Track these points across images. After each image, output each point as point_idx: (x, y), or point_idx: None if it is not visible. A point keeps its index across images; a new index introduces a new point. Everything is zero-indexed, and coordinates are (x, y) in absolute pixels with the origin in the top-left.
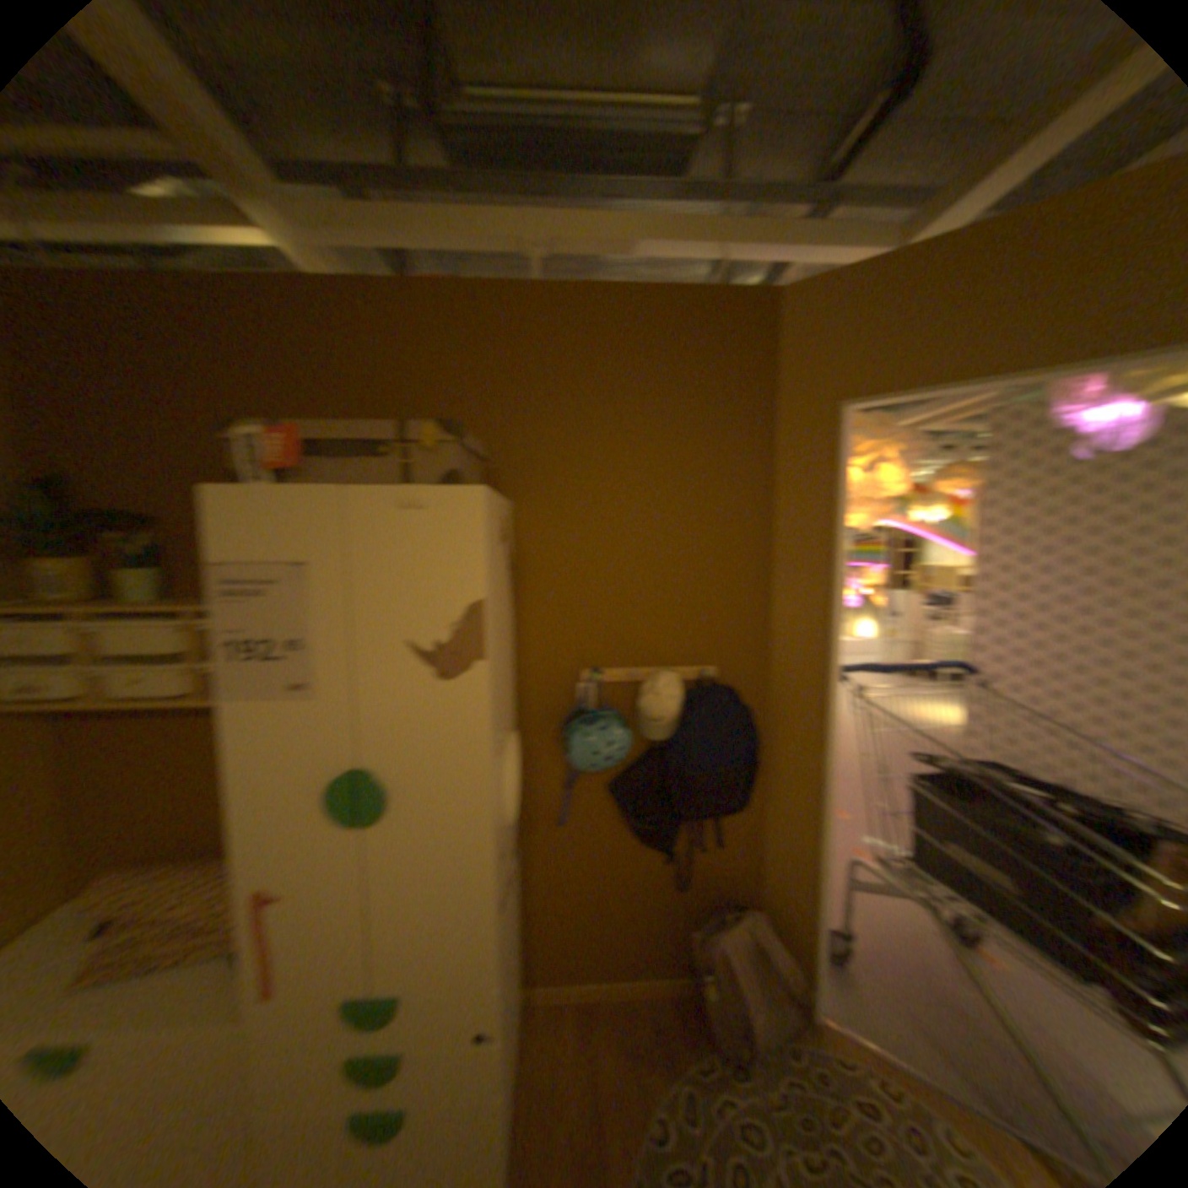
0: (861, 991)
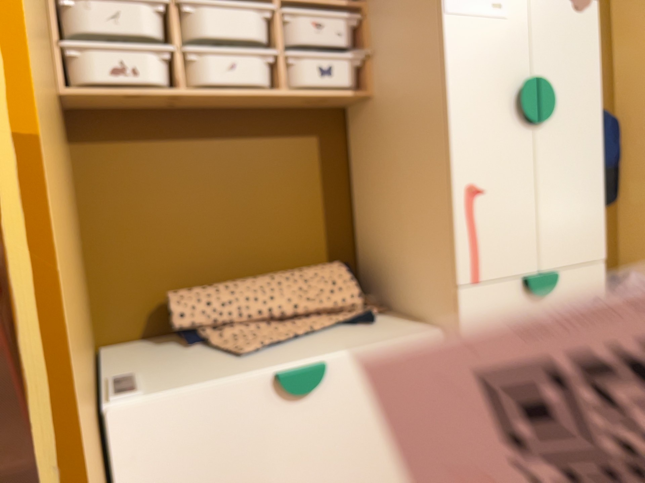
0: None
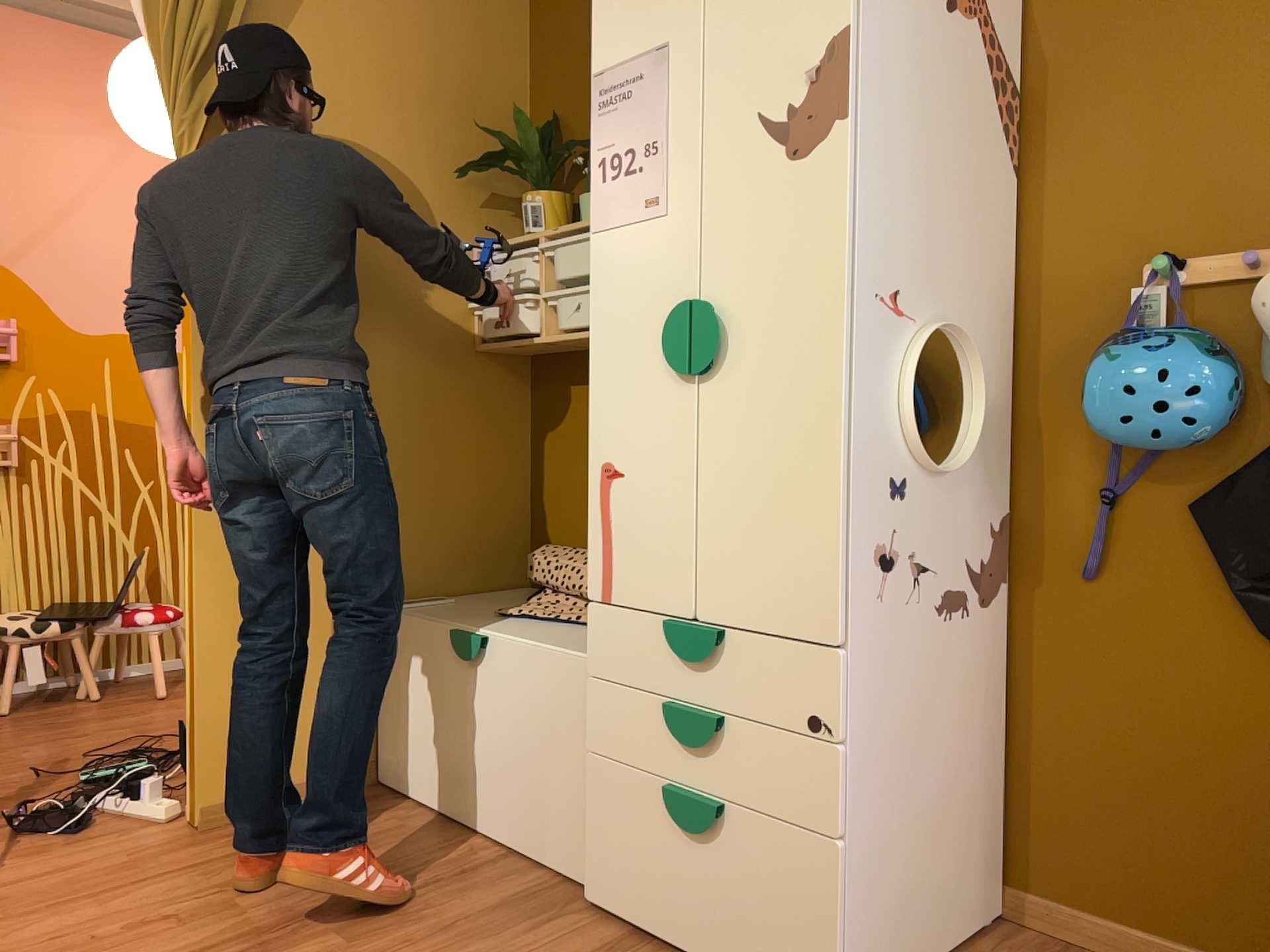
0: None
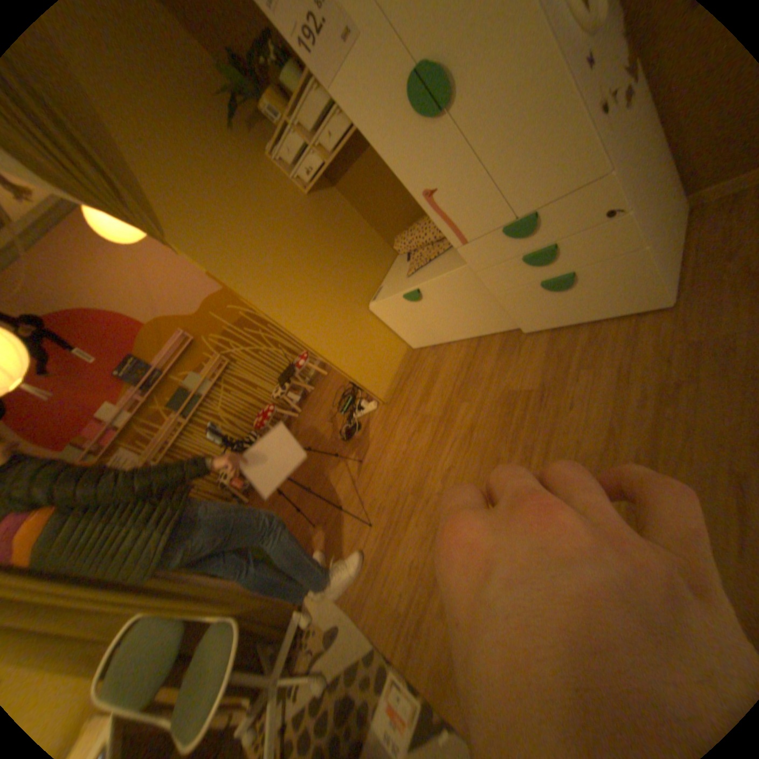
0: None
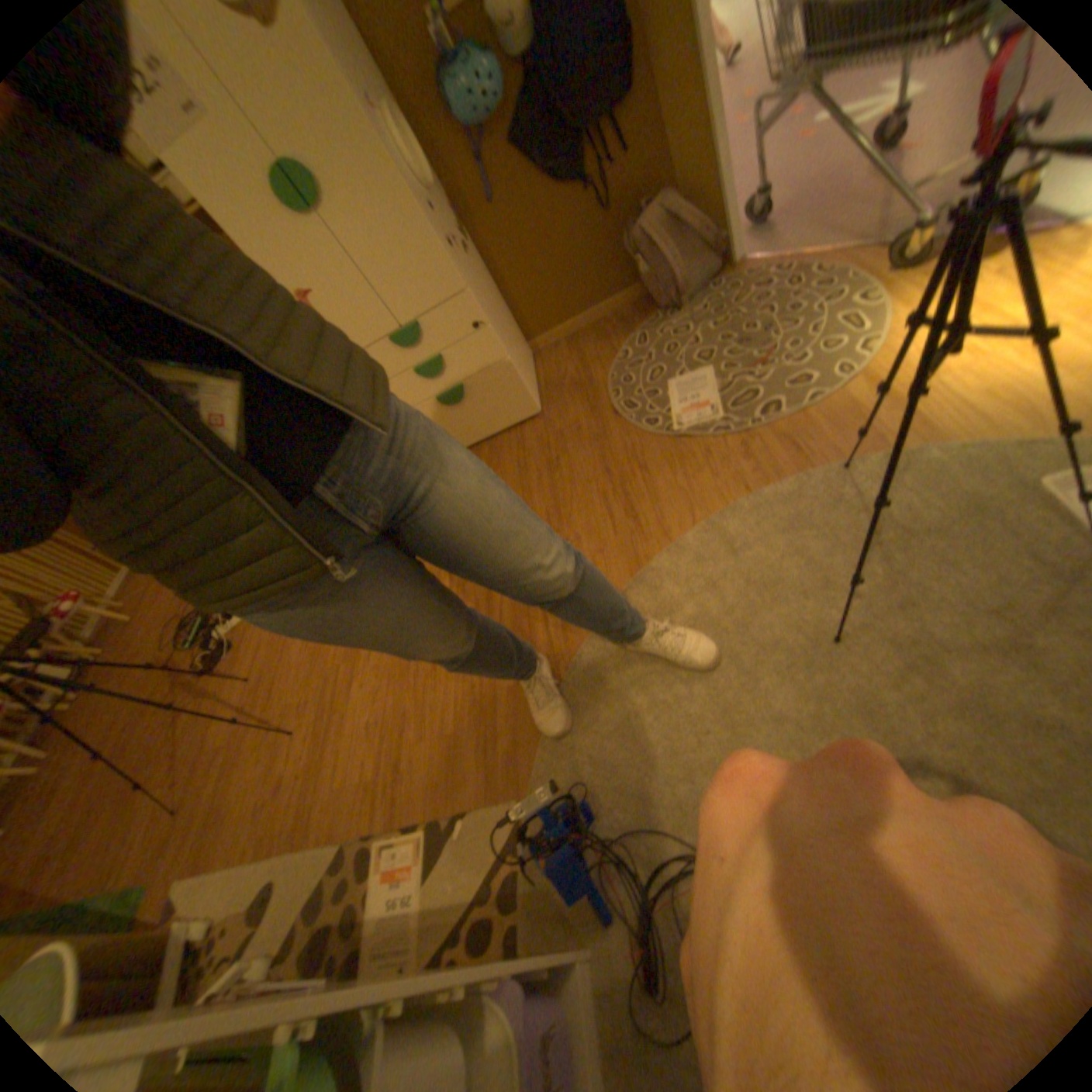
0: (780, 224)
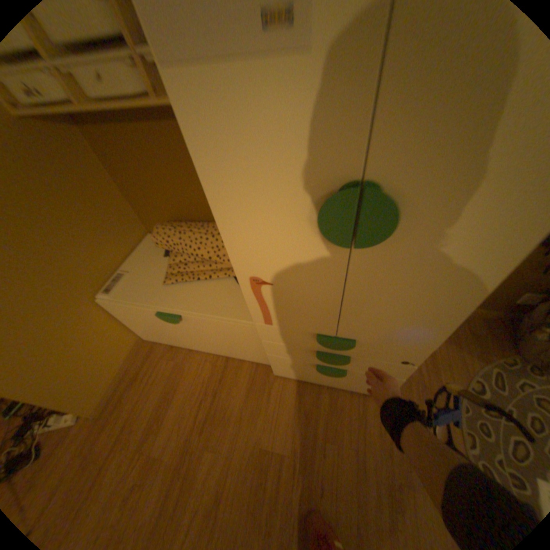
0: None
